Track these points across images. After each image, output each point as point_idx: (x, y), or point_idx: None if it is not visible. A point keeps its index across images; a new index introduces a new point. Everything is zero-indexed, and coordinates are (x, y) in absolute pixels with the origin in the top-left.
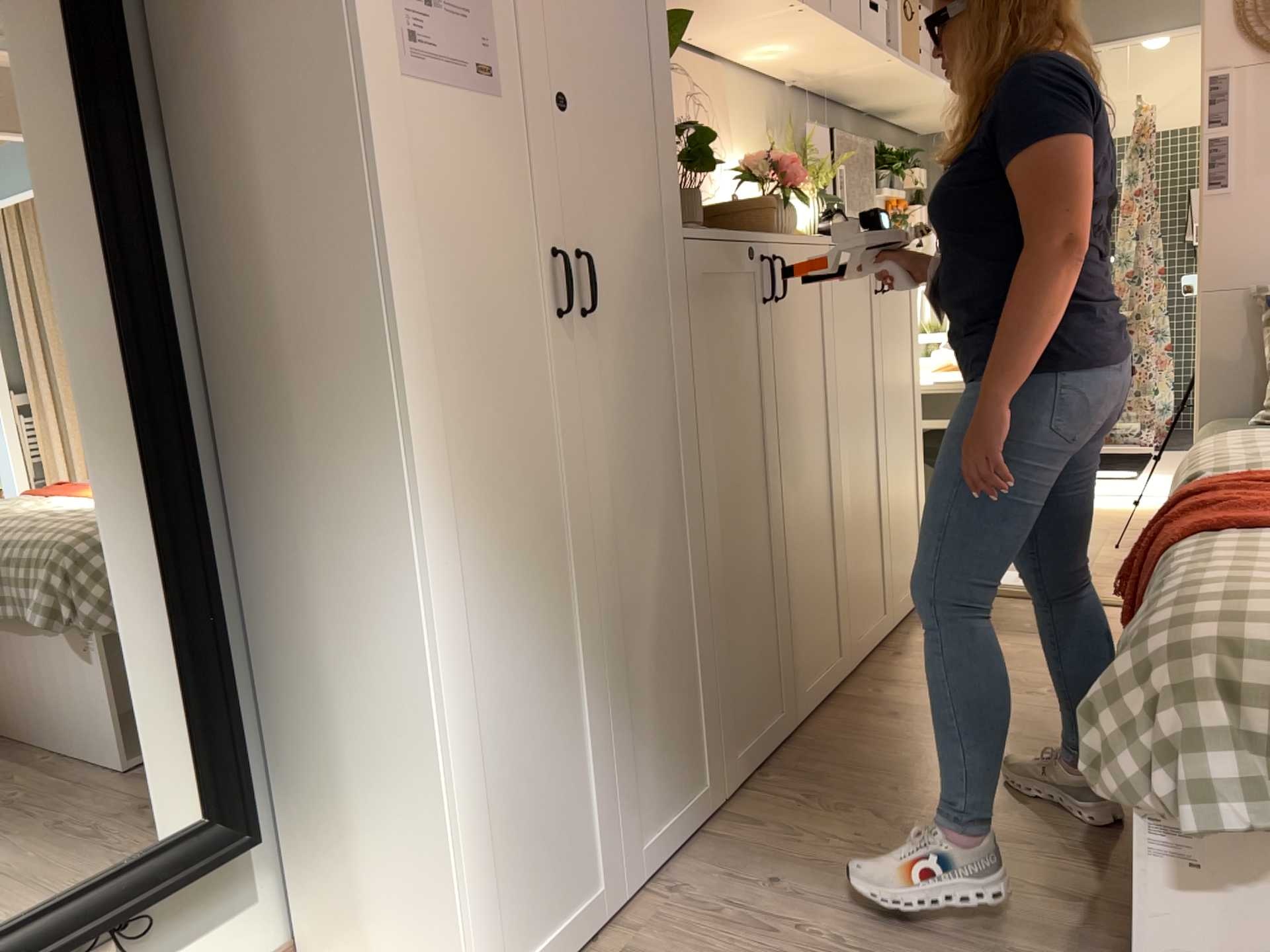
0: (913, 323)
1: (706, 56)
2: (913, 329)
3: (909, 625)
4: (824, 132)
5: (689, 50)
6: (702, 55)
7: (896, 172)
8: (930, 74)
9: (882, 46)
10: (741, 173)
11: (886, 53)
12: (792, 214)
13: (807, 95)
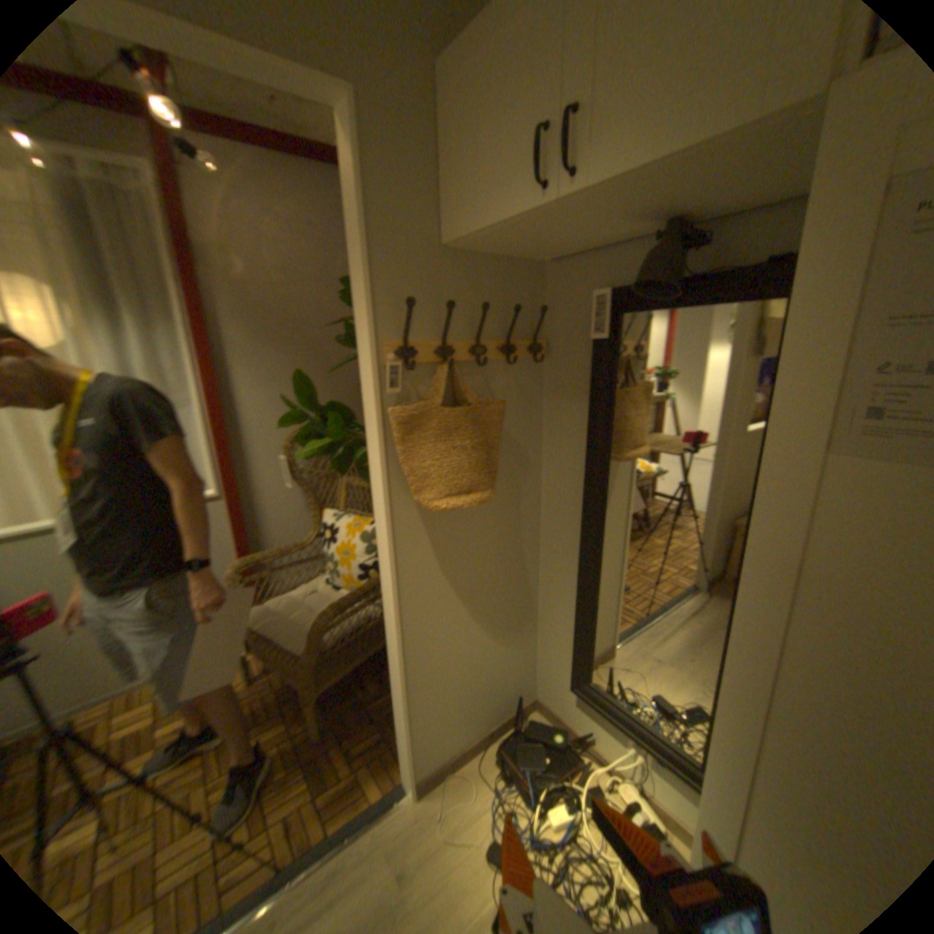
0: None
1: None
2: None
3: None
4: None
5: None
6: None
7: None
8: None
9: None
10: None
11: None
12: None
13: None
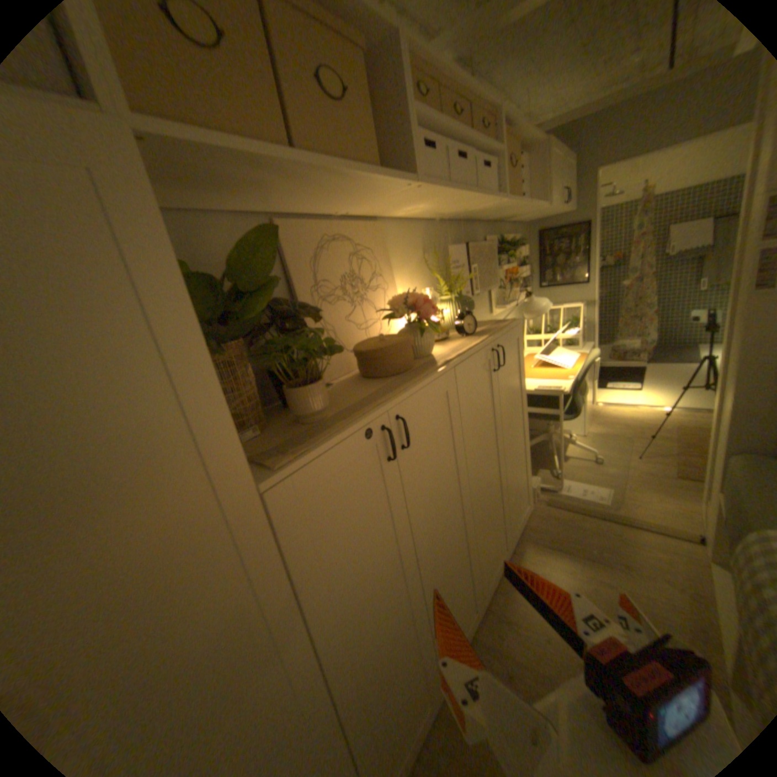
0: (523, 368)
1: (372, 219)
2: (523, 371)
3: (523, 546)
4: (465, 246)
5: (355, 219)
6: (368, 220)
7: (513, 253)
8: (532, 200)
9: (498, 192)
10: (391, 316)
11: (501, 196)
12: (433, 335)
13: (455, 222)
